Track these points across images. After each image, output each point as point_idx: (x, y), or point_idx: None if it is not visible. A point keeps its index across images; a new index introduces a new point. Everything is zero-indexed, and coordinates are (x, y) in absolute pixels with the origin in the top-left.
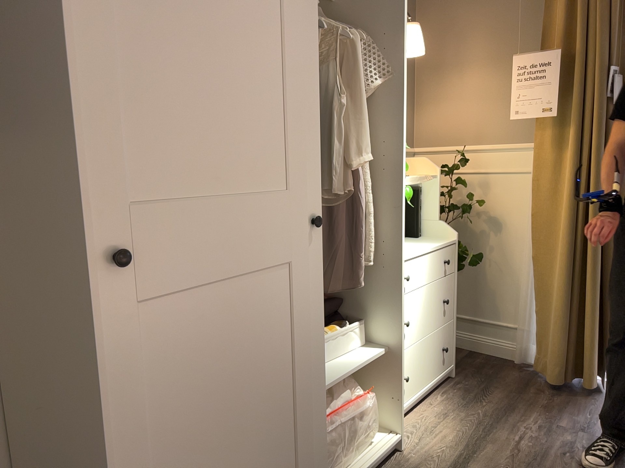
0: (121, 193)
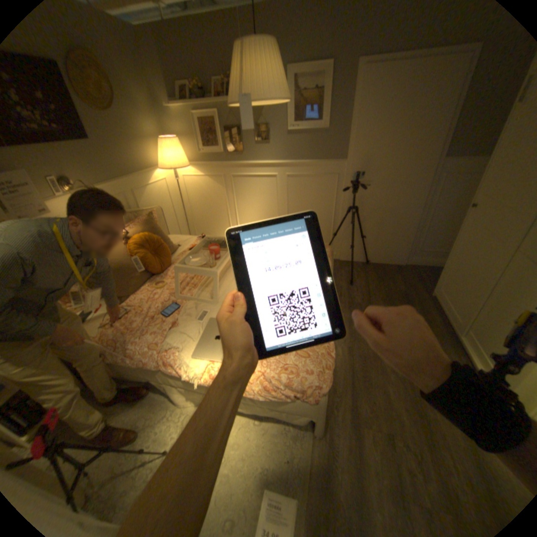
0: (483, 192)
